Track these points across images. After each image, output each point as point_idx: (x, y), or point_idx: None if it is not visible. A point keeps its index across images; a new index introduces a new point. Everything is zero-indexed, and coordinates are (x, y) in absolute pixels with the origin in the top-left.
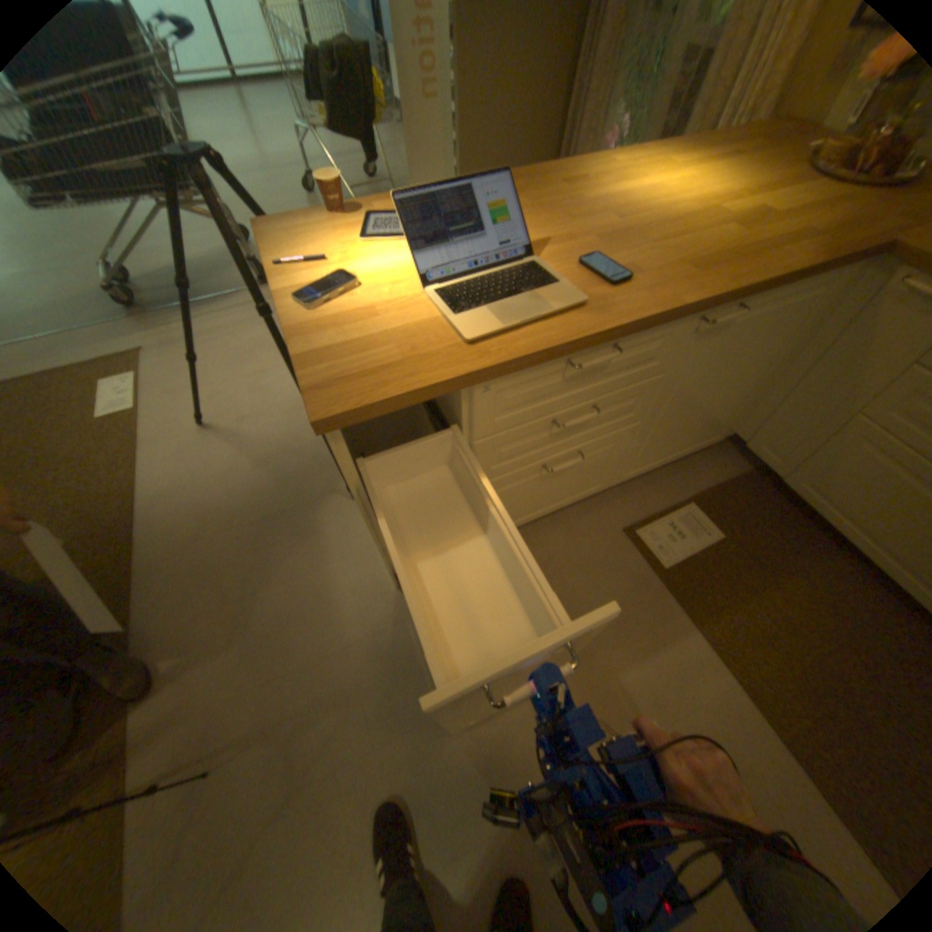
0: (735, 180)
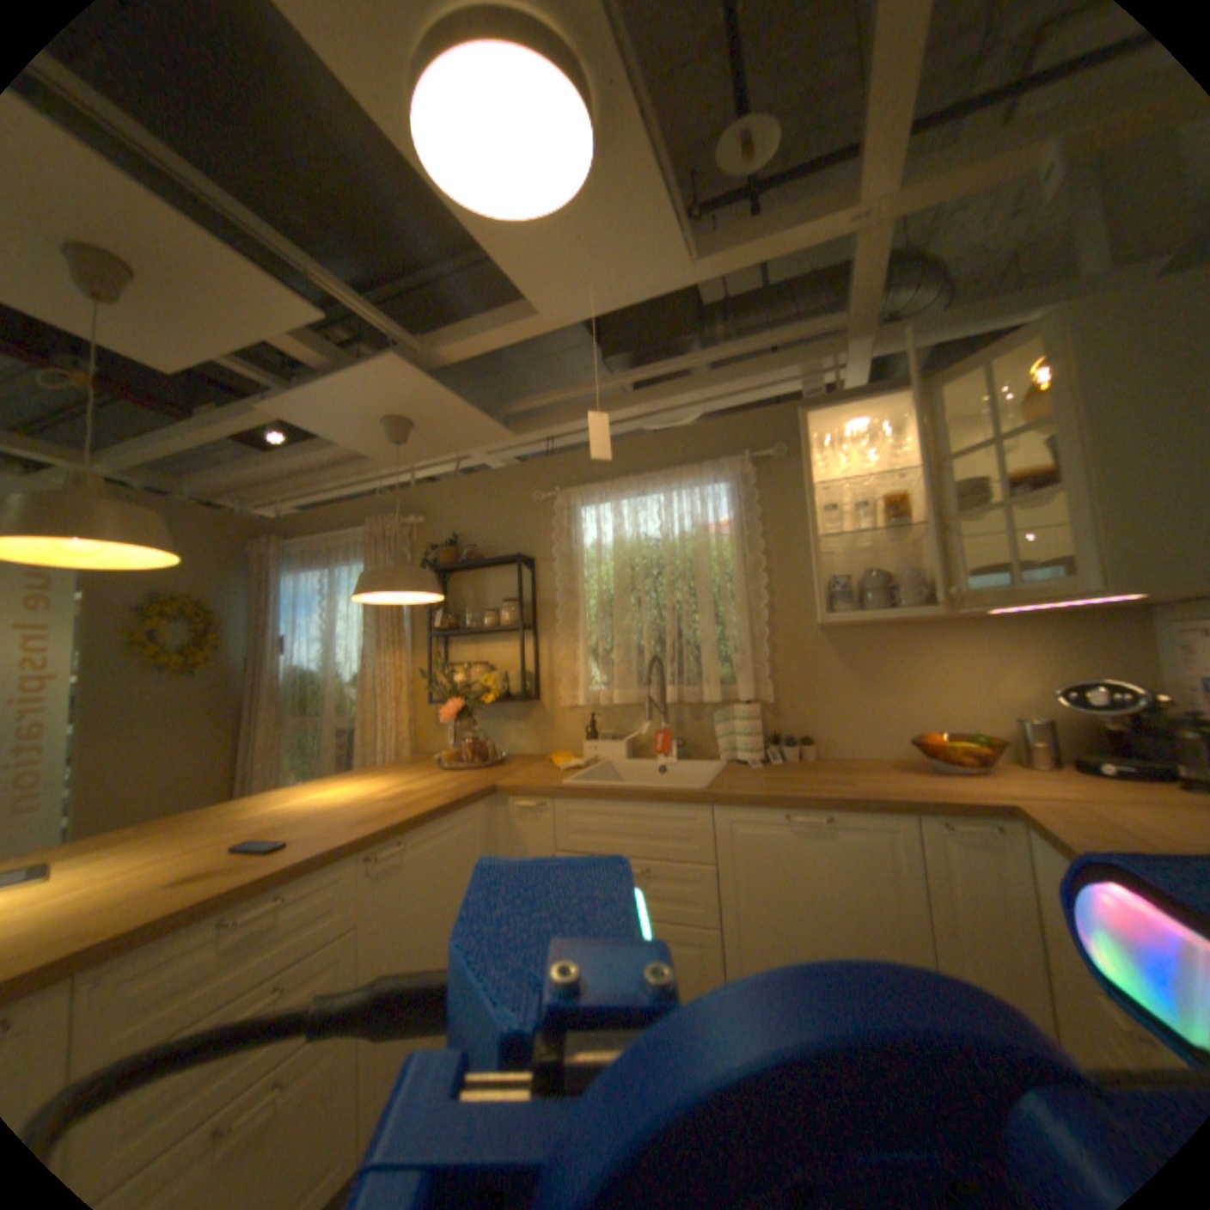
0: (384, 783)
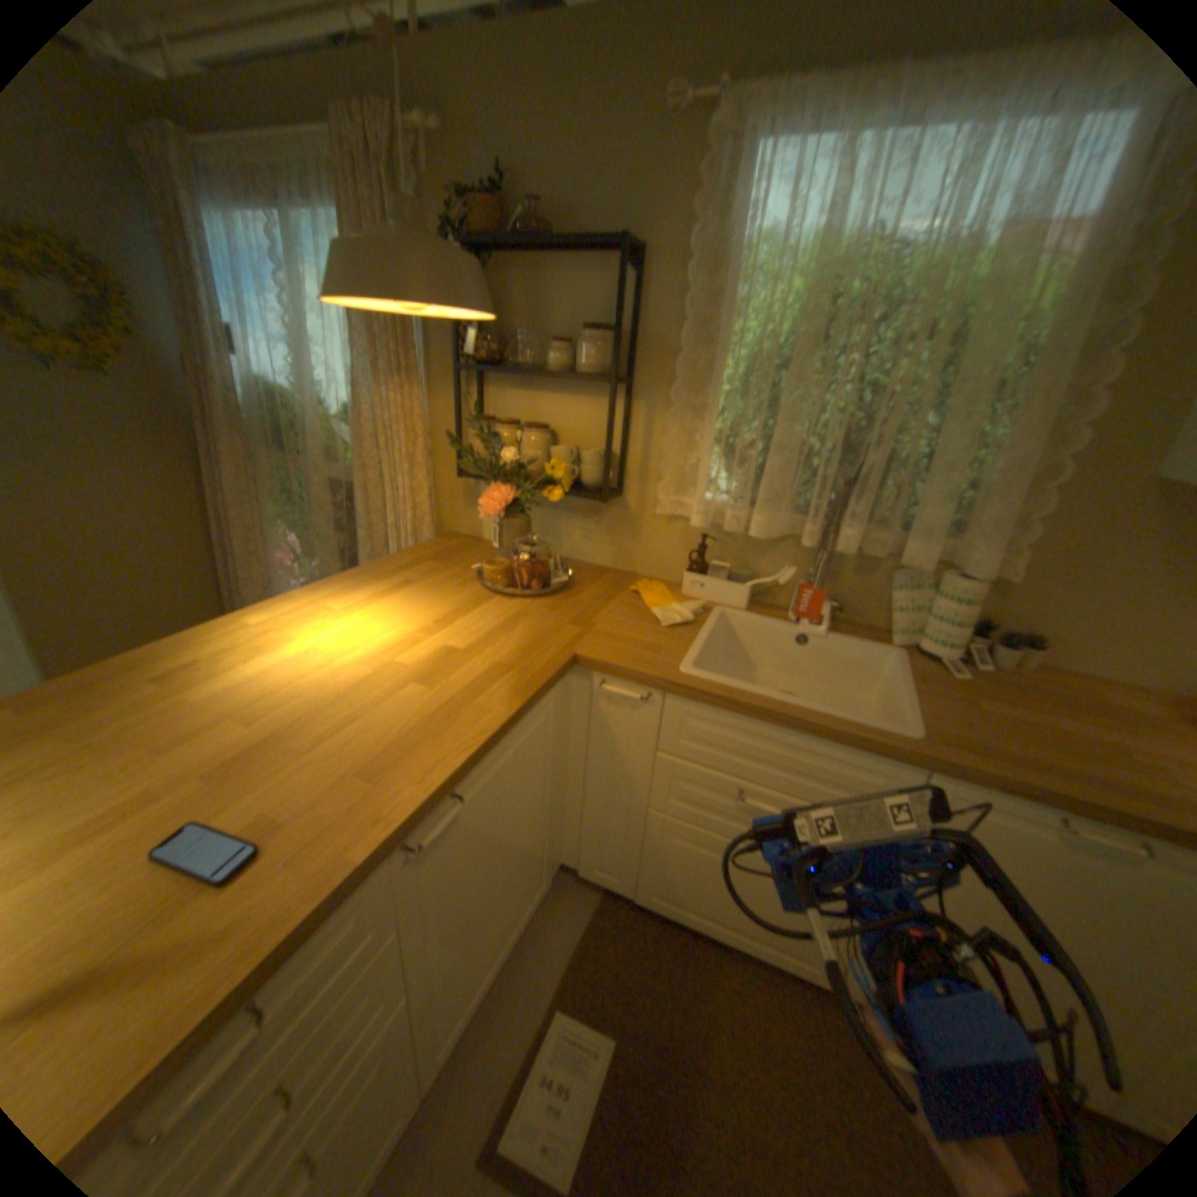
0: (408, 620)
